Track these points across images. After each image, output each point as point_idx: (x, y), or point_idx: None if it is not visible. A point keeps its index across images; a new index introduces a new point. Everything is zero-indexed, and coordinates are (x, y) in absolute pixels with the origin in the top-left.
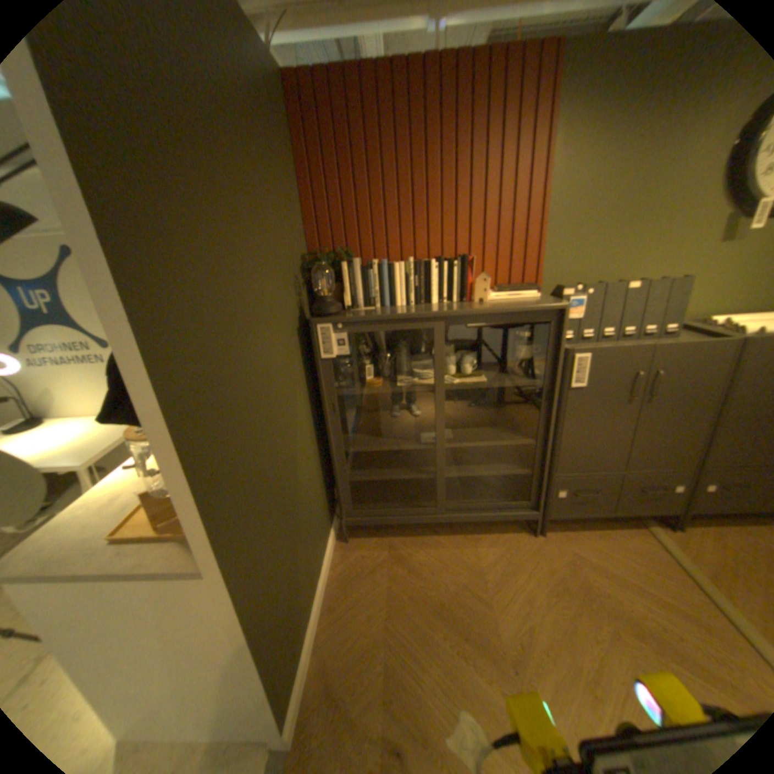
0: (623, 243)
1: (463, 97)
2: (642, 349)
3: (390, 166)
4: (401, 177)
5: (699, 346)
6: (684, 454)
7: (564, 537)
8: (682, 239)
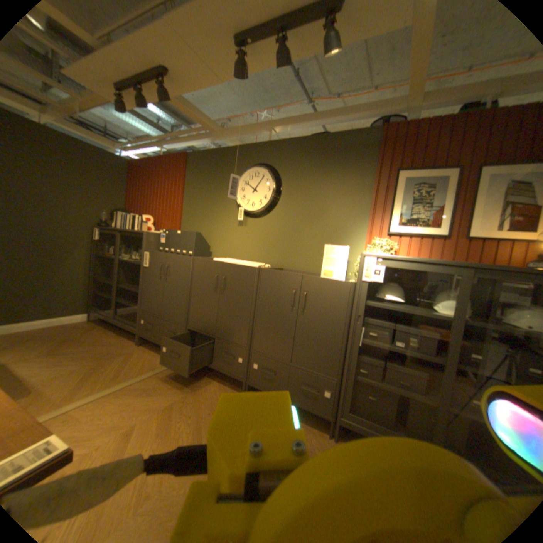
0: (205, 220)
1: (162, 167)
2: (163, 253)
3: (145, 186)
4: (147, 189)
5: (178, 256)
6: (179, 312)
7: (143, 348)
8: (224, 222)
